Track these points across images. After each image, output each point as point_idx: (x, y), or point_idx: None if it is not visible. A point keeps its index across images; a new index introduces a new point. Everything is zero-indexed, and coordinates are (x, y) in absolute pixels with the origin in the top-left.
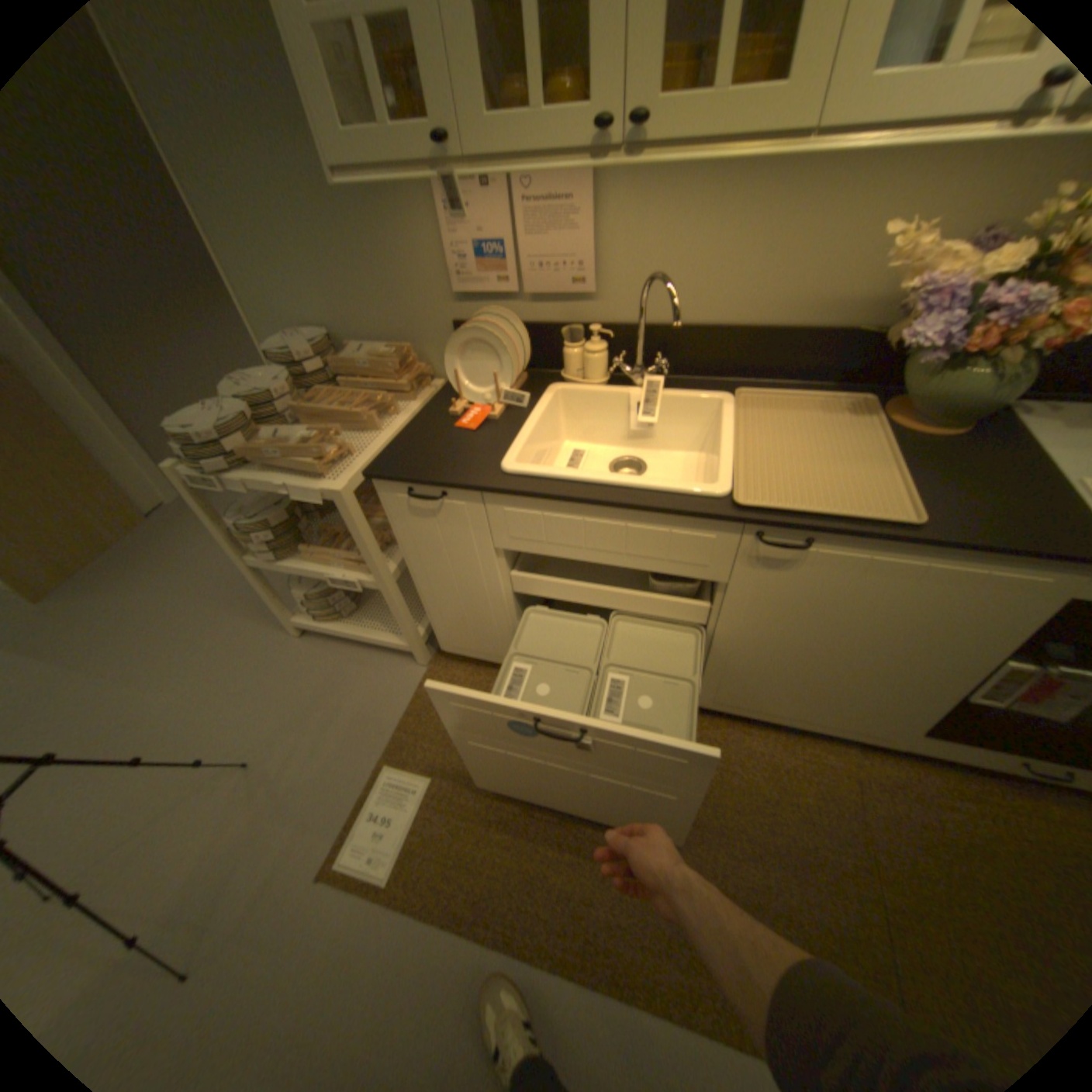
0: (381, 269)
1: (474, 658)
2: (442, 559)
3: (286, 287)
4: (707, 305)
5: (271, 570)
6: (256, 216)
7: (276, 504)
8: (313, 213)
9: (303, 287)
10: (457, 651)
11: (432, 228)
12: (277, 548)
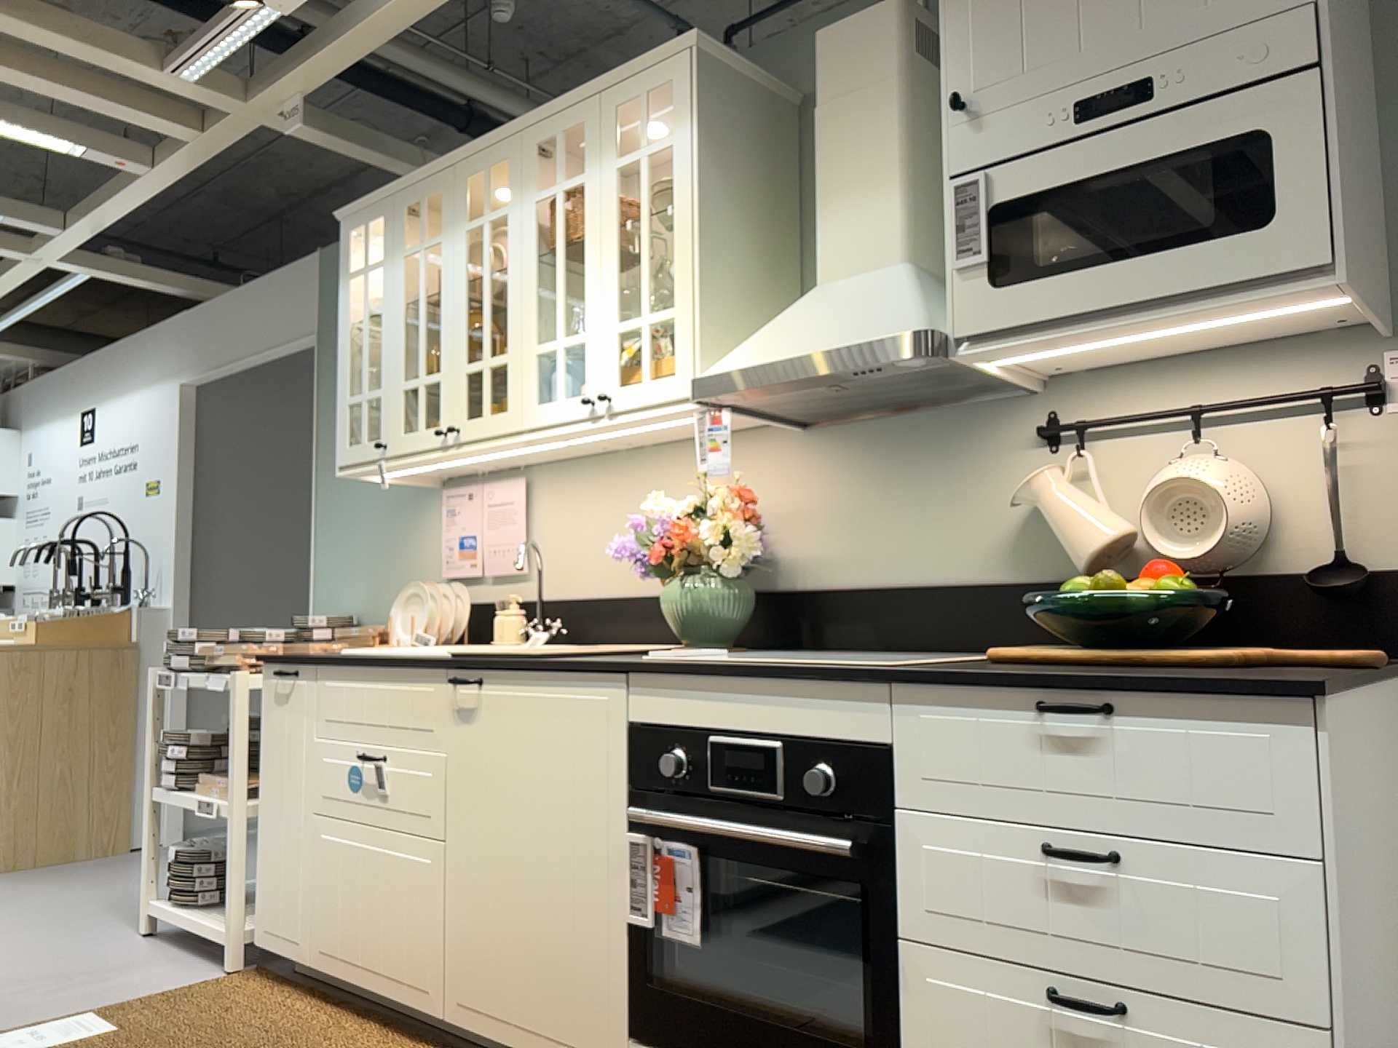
0: (405, 561)
1: (275, 953)
2: (280, 760)
3: (346, 579)
4: (597, 579)
5: (164, 801)
6: (347, 527)
7: (211, 734)
8: (378, 523)
9: (356, 579)
10: (263, 939)
11: (440, 529)
12: (183, 775)
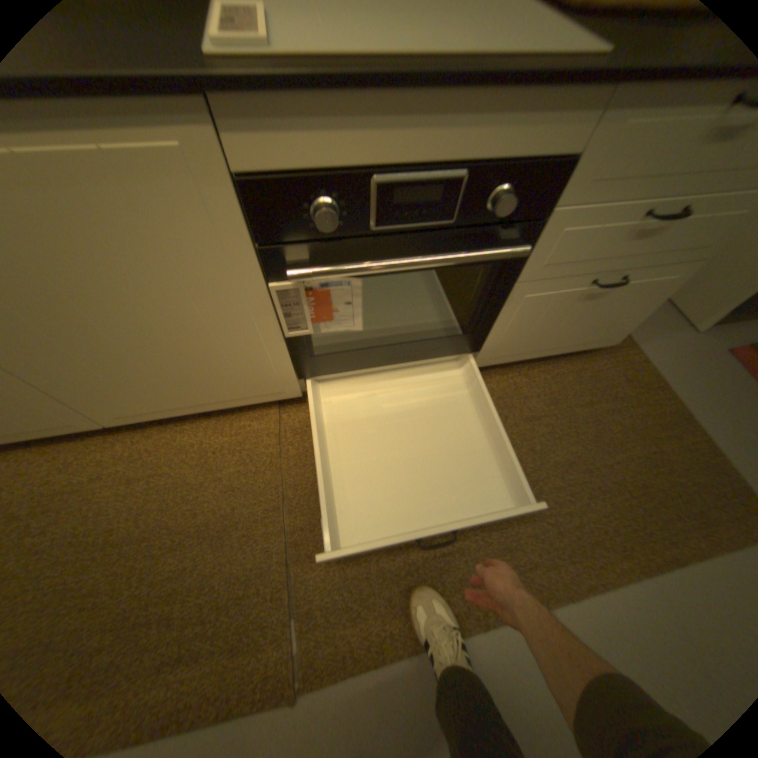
0: None
1: None
2: None
3: None
4: None
5: None
6: None
7: None
8: None
9: None
10: None
11: None
12: None
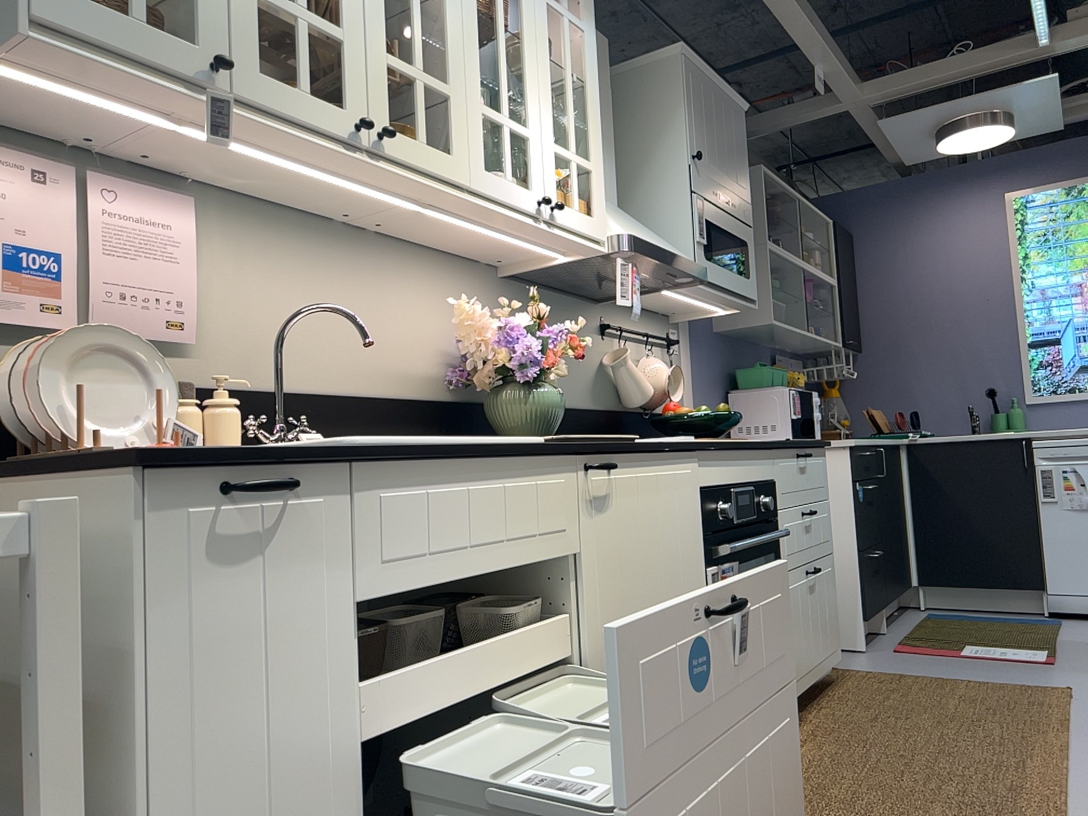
0: None
1: None
2: (239, 691)
3: None
4: (312, 371)
5: None
6: None
7: None
8: None
9: None
10: None
11: None
12: None
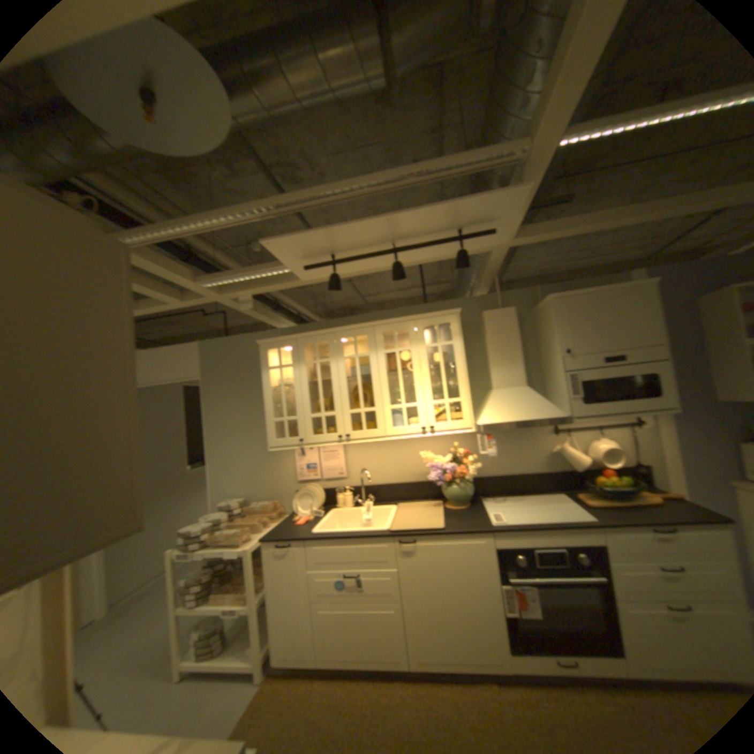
0: (273, 474)
1: (290, 669)
2: (284, 584)
3: (234, 483)
4: (384, 478)
5: (189, 615)
6: (232, 461)
7: (205, 574)
8: (254, 459)
9: (241, 483)
10: (280, 664)
11: (294, 461)
12: (198, 599)
